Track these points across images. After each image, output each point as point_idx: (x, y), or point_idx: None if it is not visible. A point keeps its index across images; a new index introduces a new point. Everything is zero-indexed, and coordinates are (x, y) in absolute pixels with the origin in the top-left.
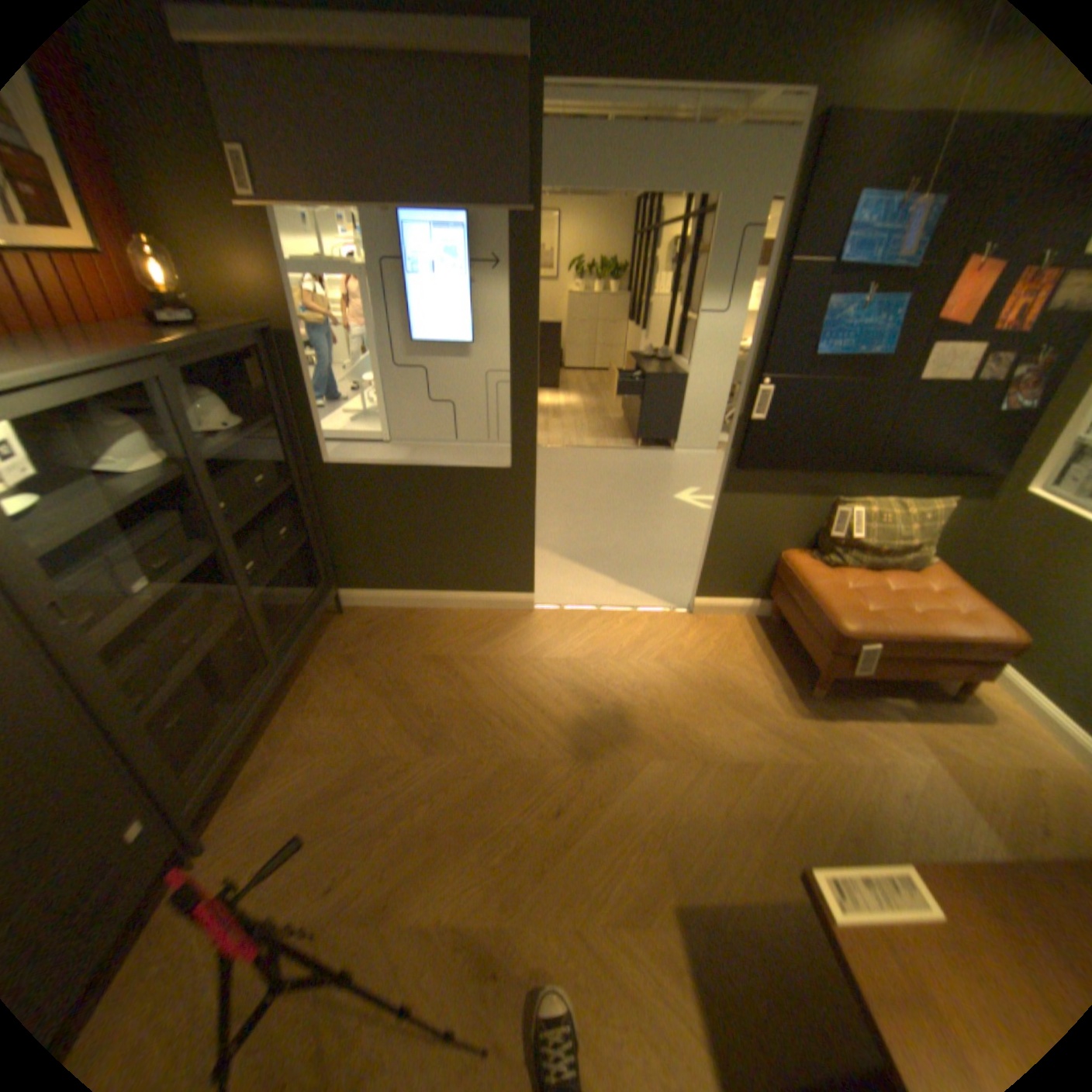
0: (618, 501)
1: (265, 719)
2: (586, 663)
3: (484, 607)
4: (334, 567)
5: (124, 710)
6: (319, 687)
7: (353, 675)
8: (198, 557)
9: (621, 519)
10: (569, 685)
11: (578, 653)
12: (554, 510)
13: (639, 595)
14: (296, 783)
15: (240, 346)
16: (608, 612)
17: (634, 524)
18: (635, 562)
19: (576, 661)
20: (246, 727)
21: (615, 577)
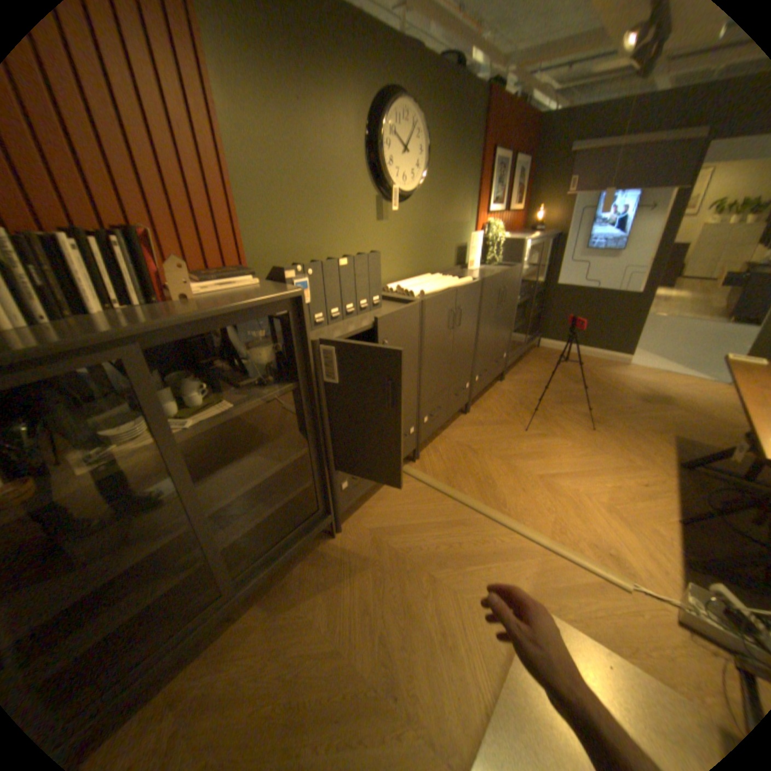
0: (701, 342)
1: (515, 364)
2: (655, 384)
3: (604, 359)
4: (543, 328)
5: (513, 324)
6: (532, 362)
7: (545, 362)
8: (527, 298)
9: (699, 349)
10: (644, 386)
11: (652, 381)
12: (652, 338)
13: (698, 374)
14: (529, 378)
15: (548, 239)
16: (674, 374)
17: (708, 352)
18: (701, 364)
19: (650, 382)
20: (518, 356)
21: (685, 366)
